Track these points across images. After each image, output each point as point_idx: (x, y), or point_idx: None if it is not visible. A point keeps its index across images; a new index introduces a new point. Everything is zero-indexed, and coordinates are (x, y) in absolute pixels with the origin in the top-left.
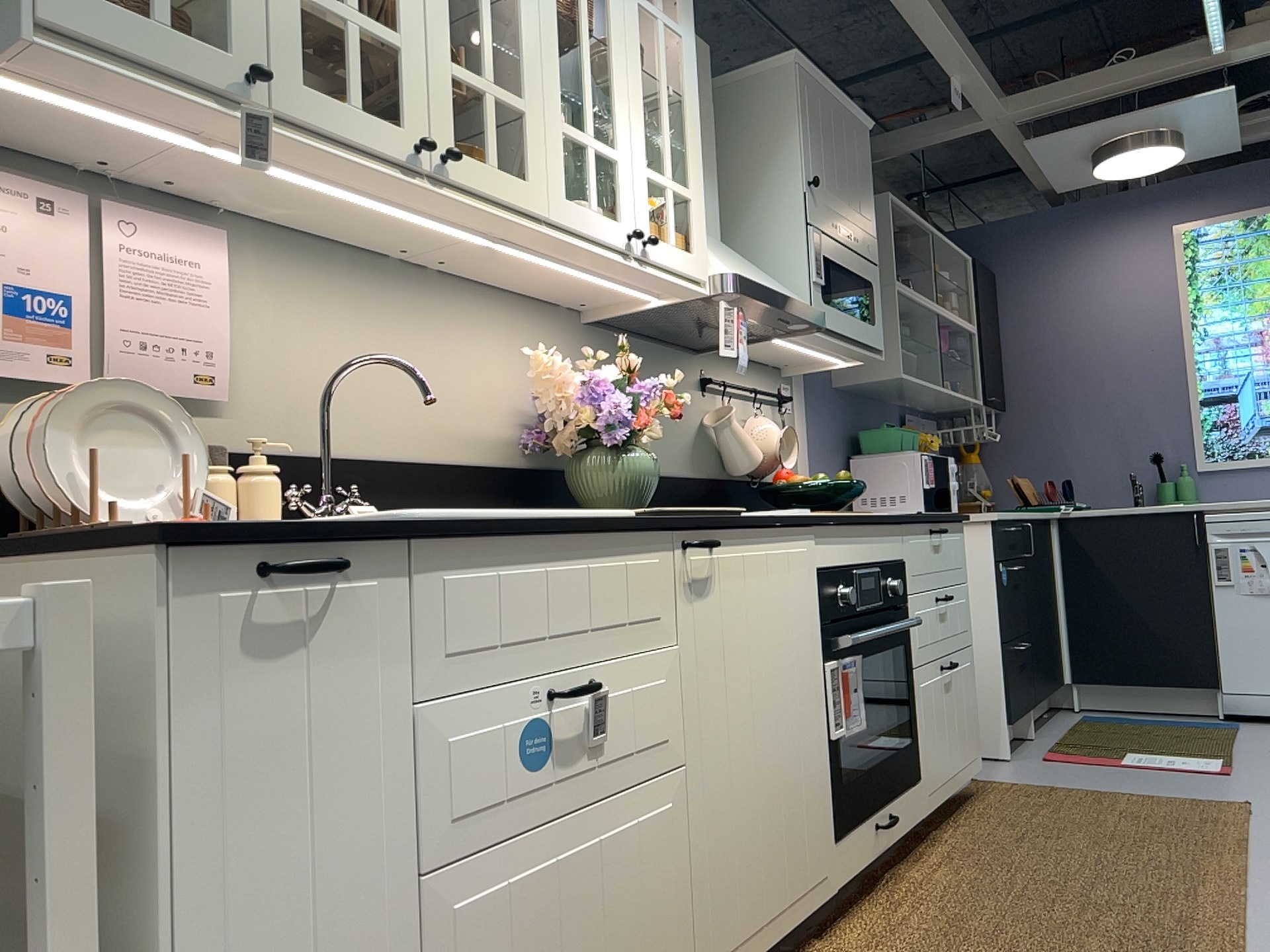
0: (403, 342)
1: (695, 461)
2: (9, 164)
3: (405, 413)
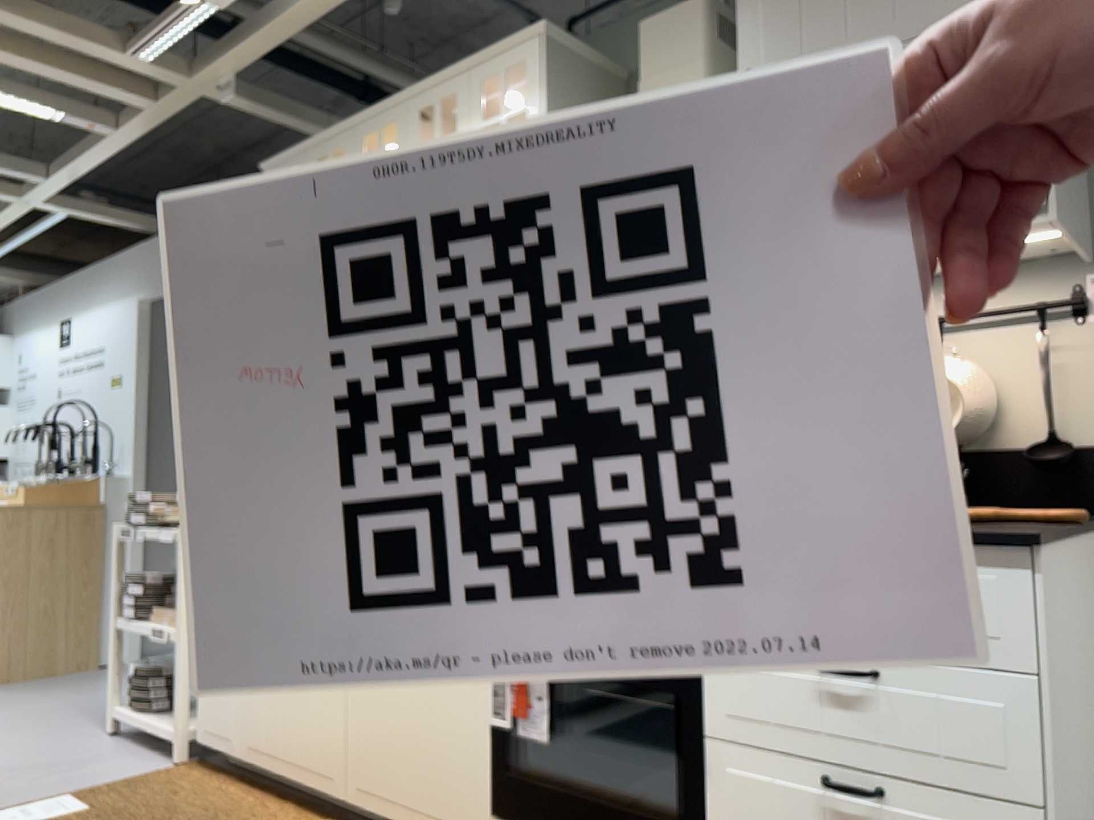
0: None
1: None
2: None
3: None
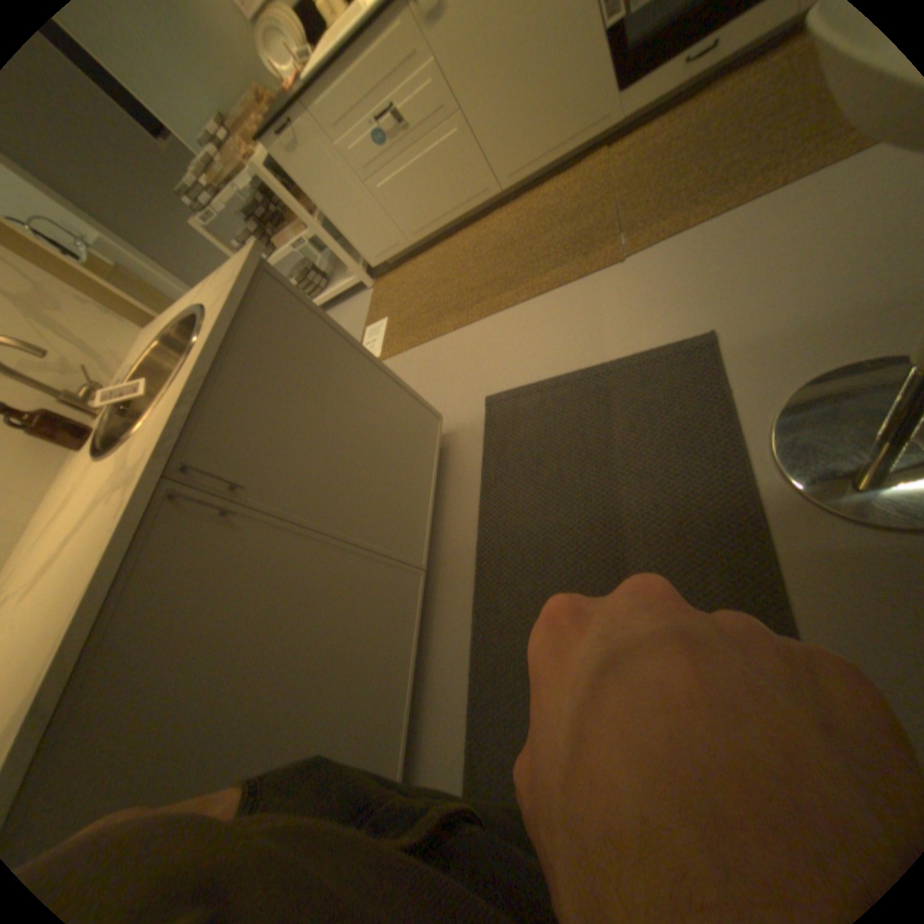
0: None
1: None
2: None
3: None
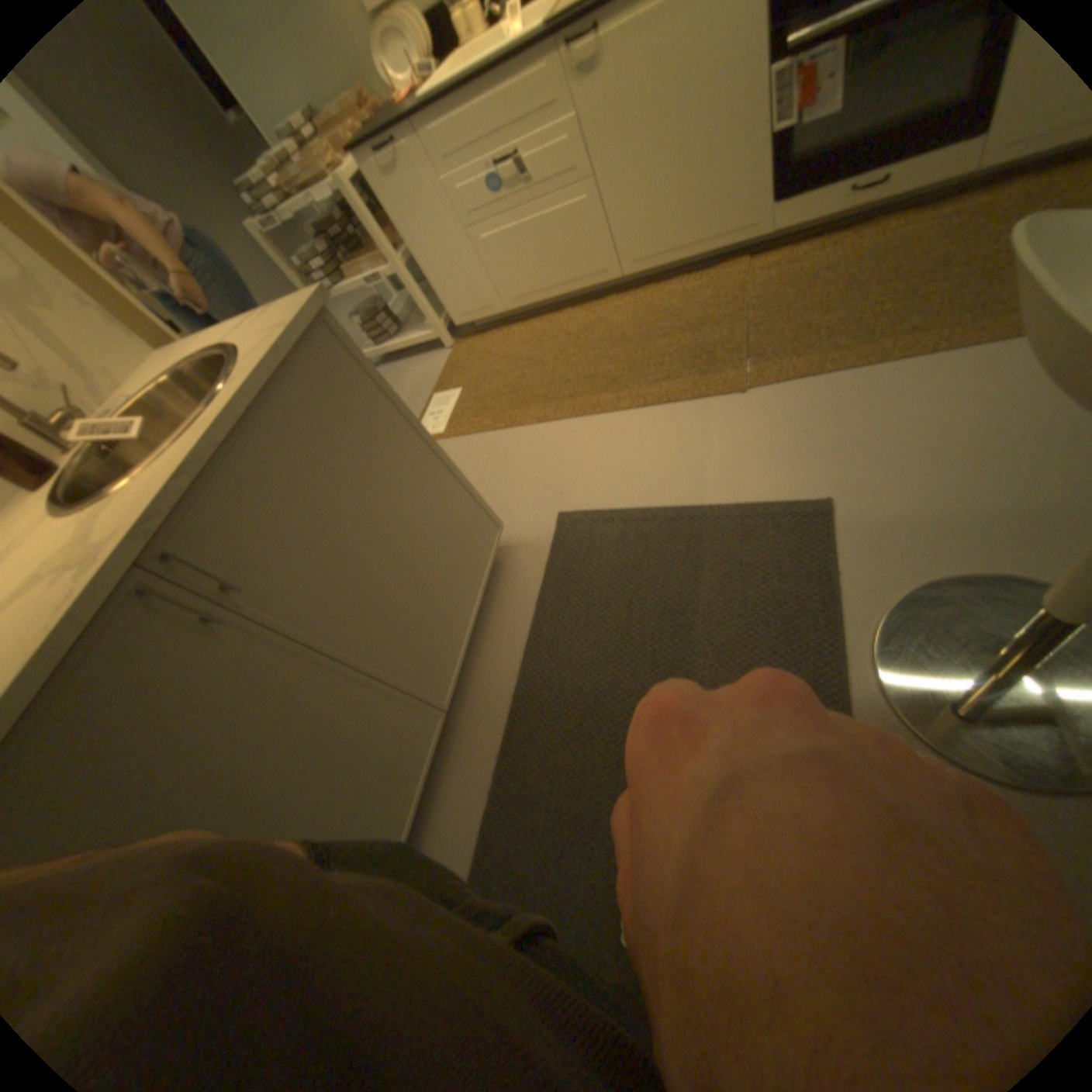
0: None
1: None
2: None
3: None
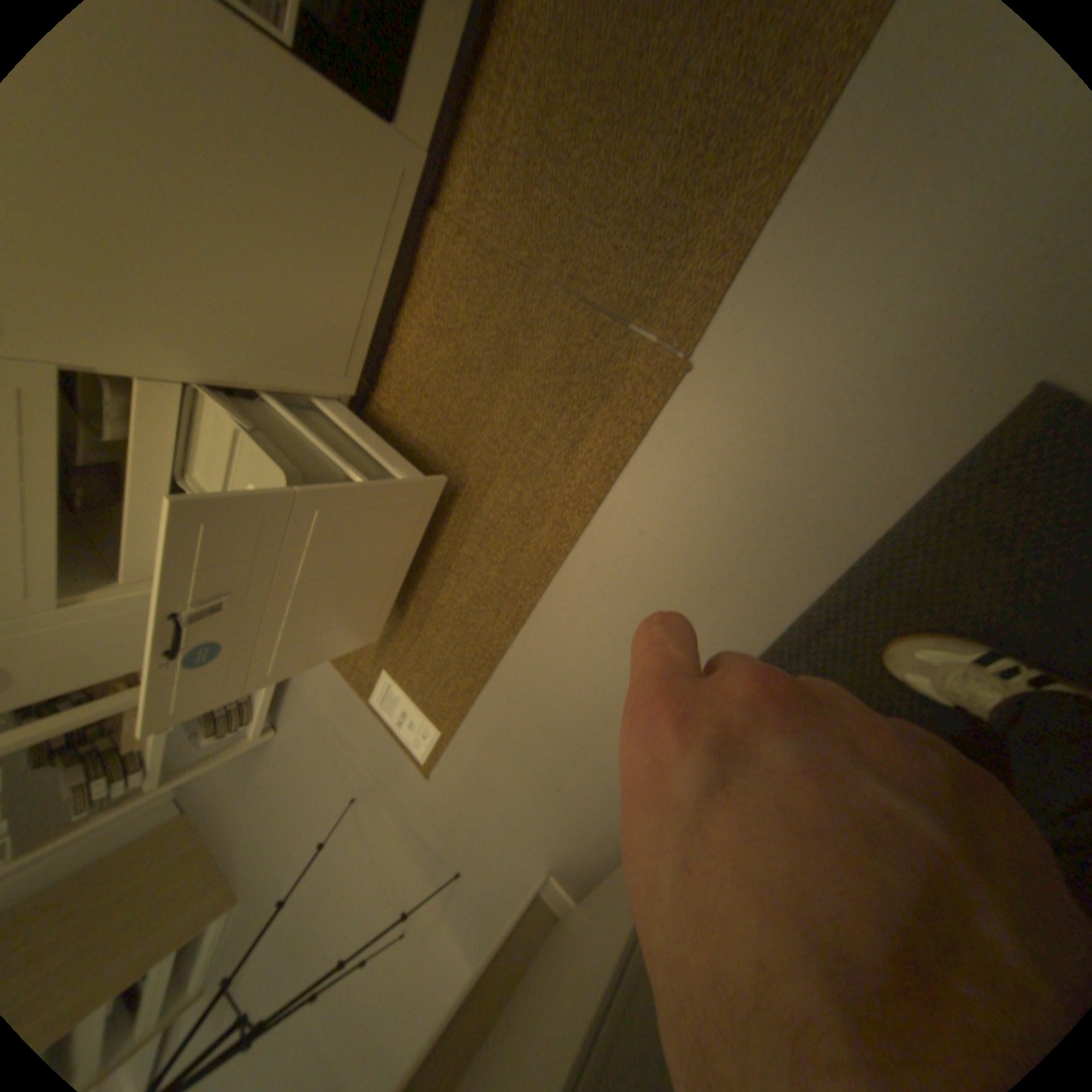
0: None
1: None
2: None
3: None
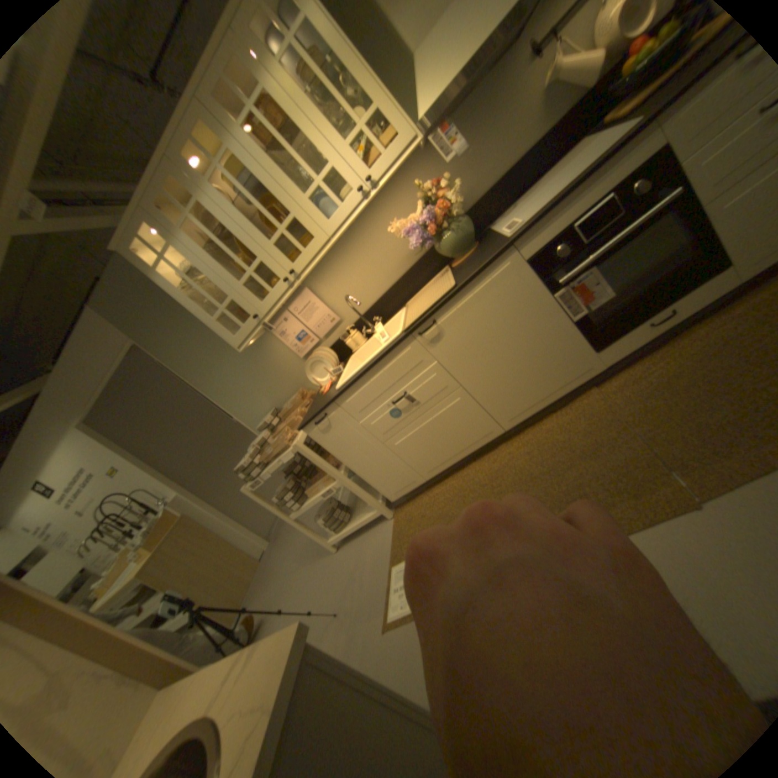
0: (365, 255)
1: (549, 115)
2: (278, 317)
3: (381, 273)
